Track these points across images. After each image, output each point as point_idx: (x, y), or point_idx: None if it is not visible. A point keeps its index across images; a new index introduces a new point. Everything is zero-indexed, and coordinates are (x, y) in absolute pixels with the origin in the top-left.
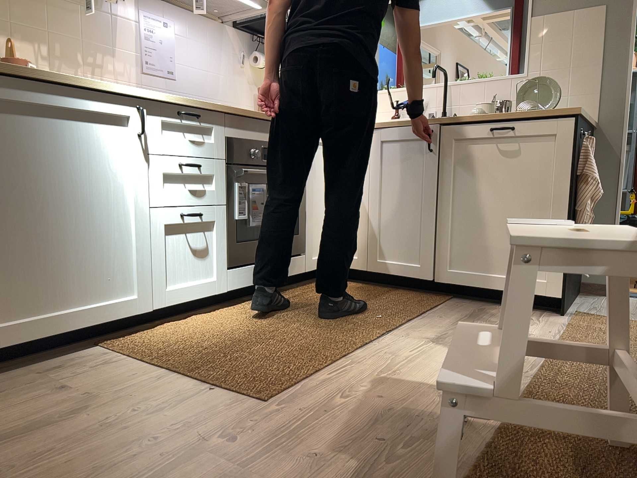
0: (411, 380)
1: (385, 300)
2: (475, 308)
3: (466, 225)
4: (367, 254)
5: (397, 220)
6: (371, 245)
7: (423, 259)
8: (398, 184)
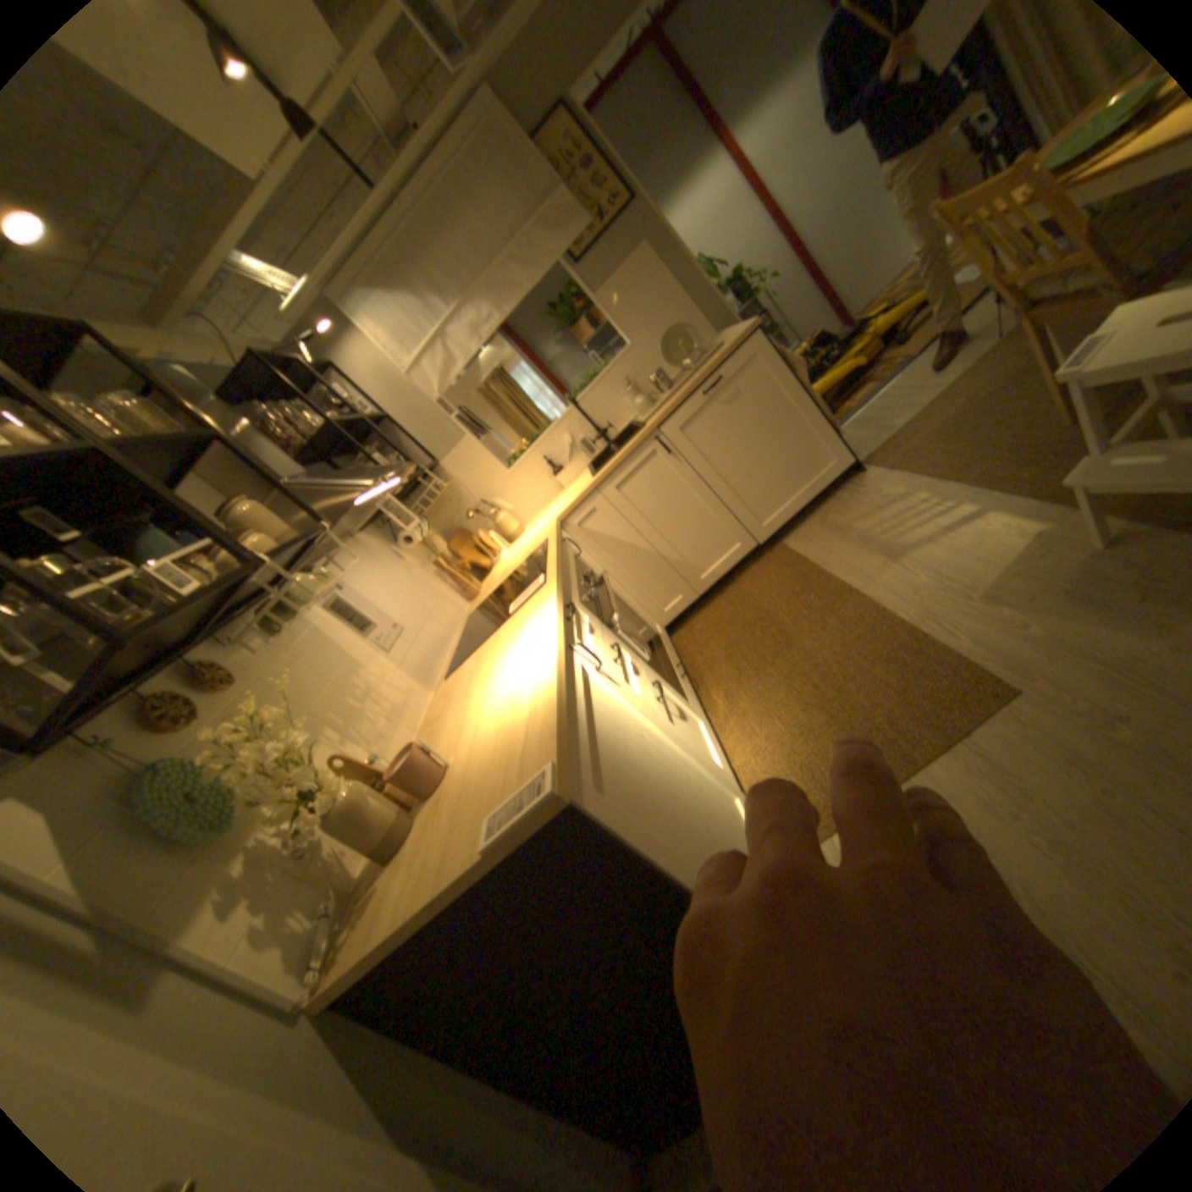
0: (994, 576)
1: (770, 590)
2: (821, 526)
3: (748, 479)
4: (688, 583)
5: (689, 533)
6: (686, 573)
7: (737, 539)
8: (663, 505)
